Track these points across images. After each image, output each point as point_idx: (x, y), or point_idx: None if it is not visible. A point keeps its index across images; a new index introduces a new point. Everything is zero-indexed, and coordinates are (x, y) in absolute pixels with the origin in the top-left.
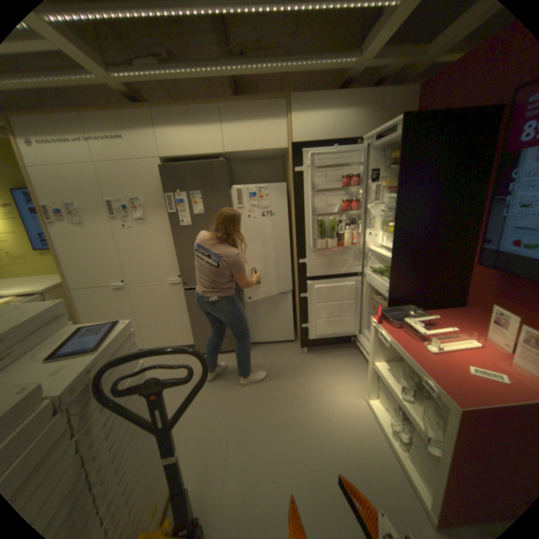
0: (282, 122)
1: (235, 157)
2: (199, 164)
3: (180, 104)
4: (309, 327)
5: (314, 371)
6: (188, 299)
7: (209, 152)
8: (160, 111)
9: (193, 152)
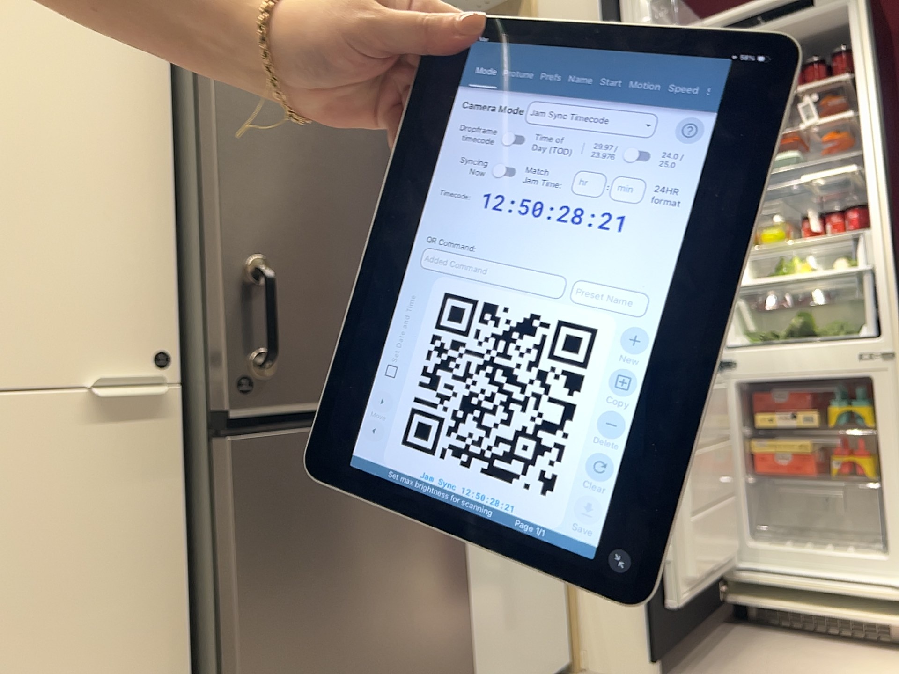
0: None
1: None
2: None
3: None
4: (676, 556)
5: None
6: (244, 499)
7: None
8: None
9: None
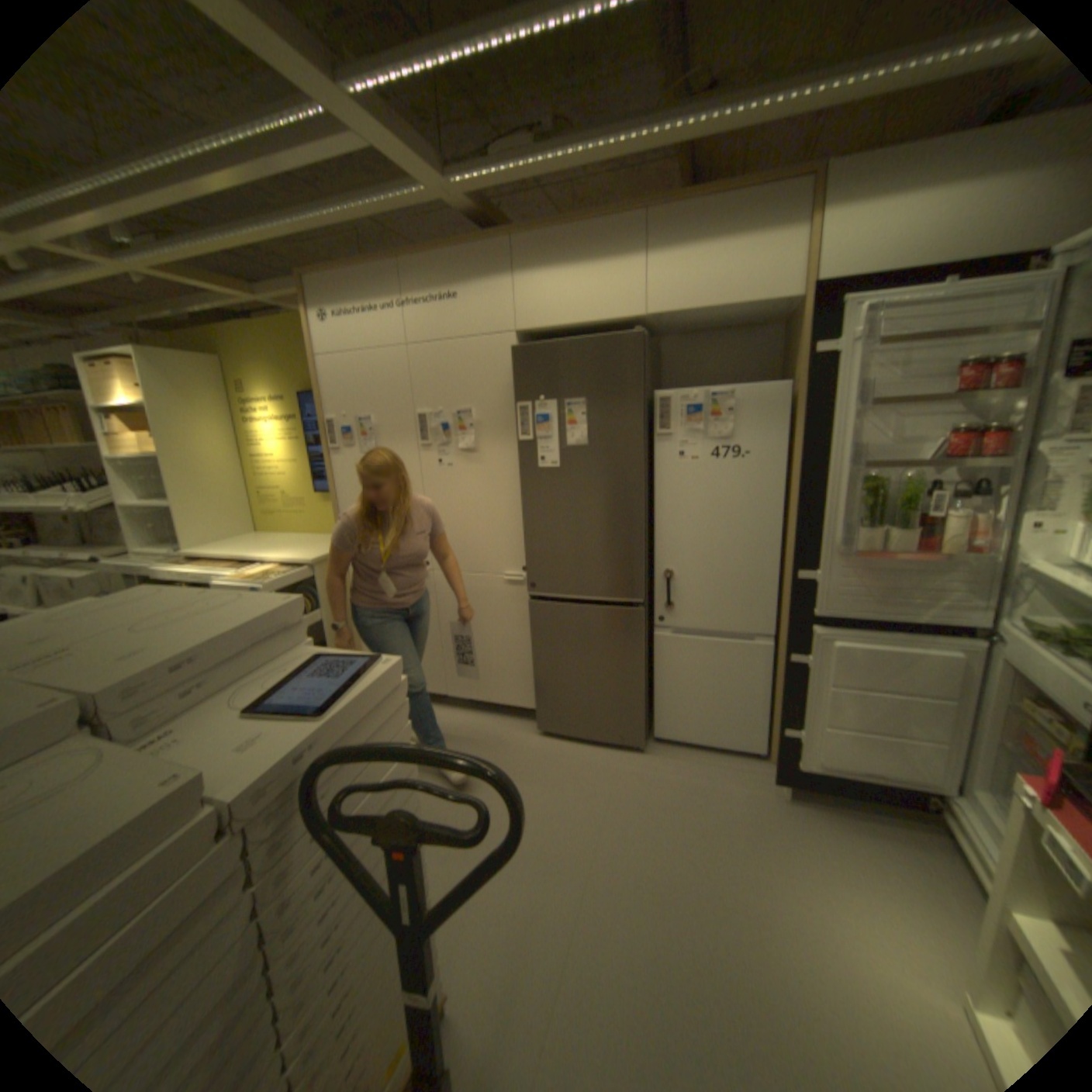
0: (796, 234)
1: (669, 324)
2: (589, 342)
3: (568, 220)
4: (807, 743)
5: (807, 858)
6: (535, 618)
7: (614, 315)
8: (528, 240)
9: (582, 318)
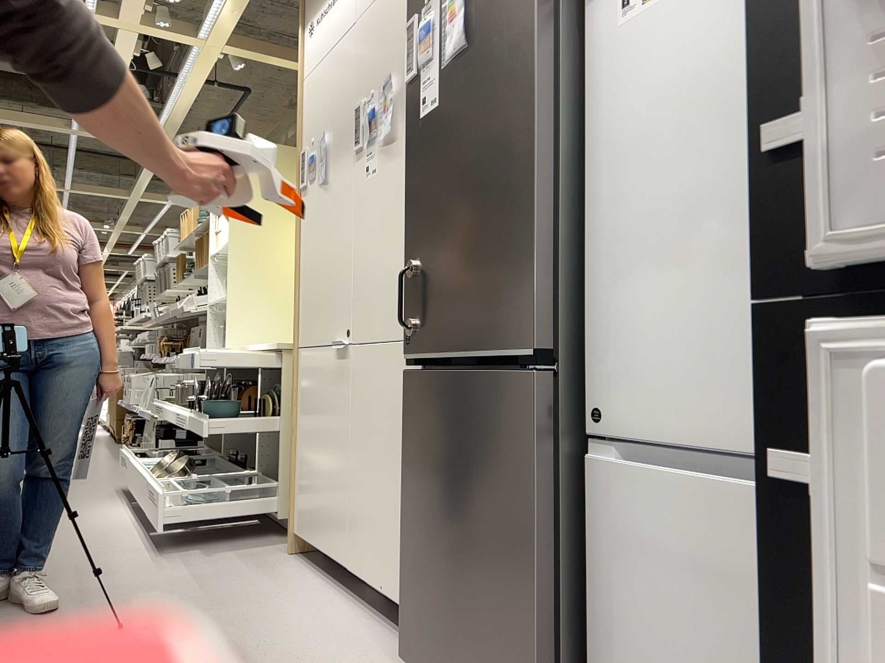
0: None
1: None
2: None
3: None
4: None
5: None
6: (407, 409)
7: None
8: None
9: None
